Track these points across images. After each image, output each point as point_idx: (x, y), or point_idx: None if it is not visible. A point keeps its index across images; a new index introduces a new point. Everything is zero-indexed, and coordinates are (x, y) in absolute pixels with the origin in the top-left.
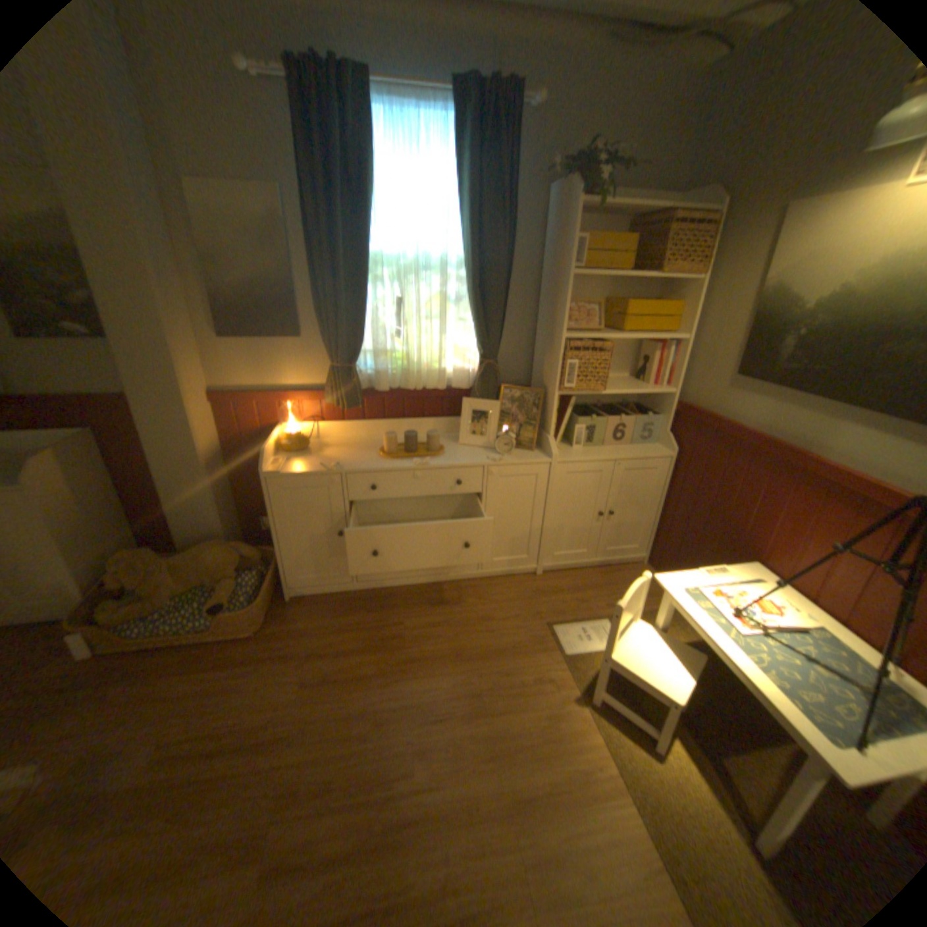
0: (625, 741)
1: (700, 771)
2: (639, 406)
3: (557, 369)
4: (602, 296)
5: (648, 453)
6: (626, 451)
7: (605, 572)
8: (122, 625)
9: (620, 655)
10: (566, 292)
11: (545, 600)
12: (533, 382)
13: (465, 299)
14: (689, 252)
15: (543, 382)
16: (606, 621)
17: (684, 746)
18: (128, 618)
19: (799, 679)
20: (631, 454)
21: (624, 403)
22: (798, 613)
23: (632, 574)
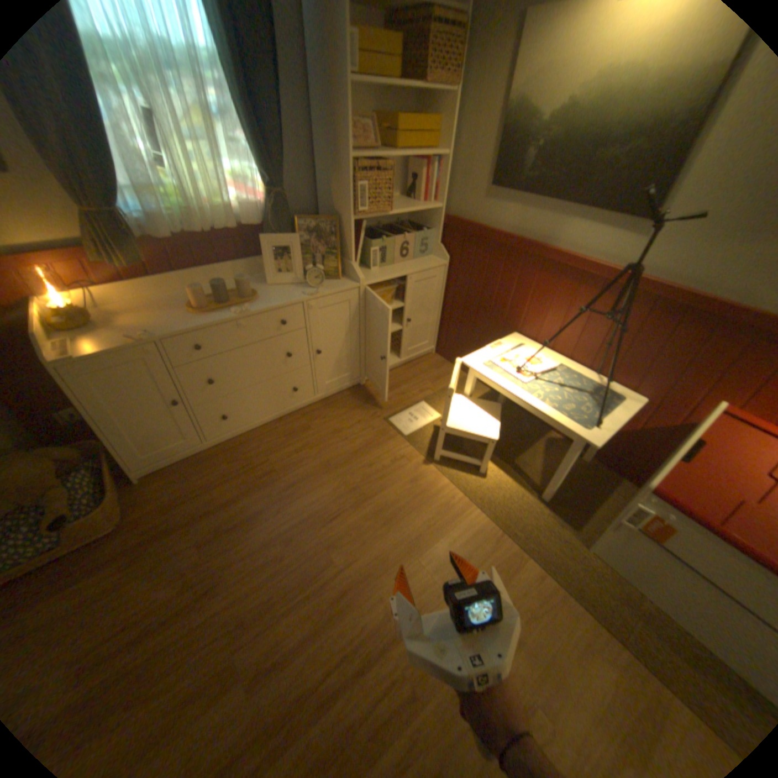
0: (460, 474)
1: (505, 473)
2: (411, 224)
3: (349, 194)
4: (370, 111)
5: (428, 265)
6: (412, 266)
7: (408, 368)
8: None
9: (450, 422)
10: (346, 103)
11: (375, 402)
12: (321, 210)
13: (232, 113)
14: (441, 62)
15: (334, 209)
16: (422, 402)
17: (492, 463)
18: None
19: (559, 399)
20: (417, 268)
21: (399, 222)
22: (547, 359)
23: (426, 364)
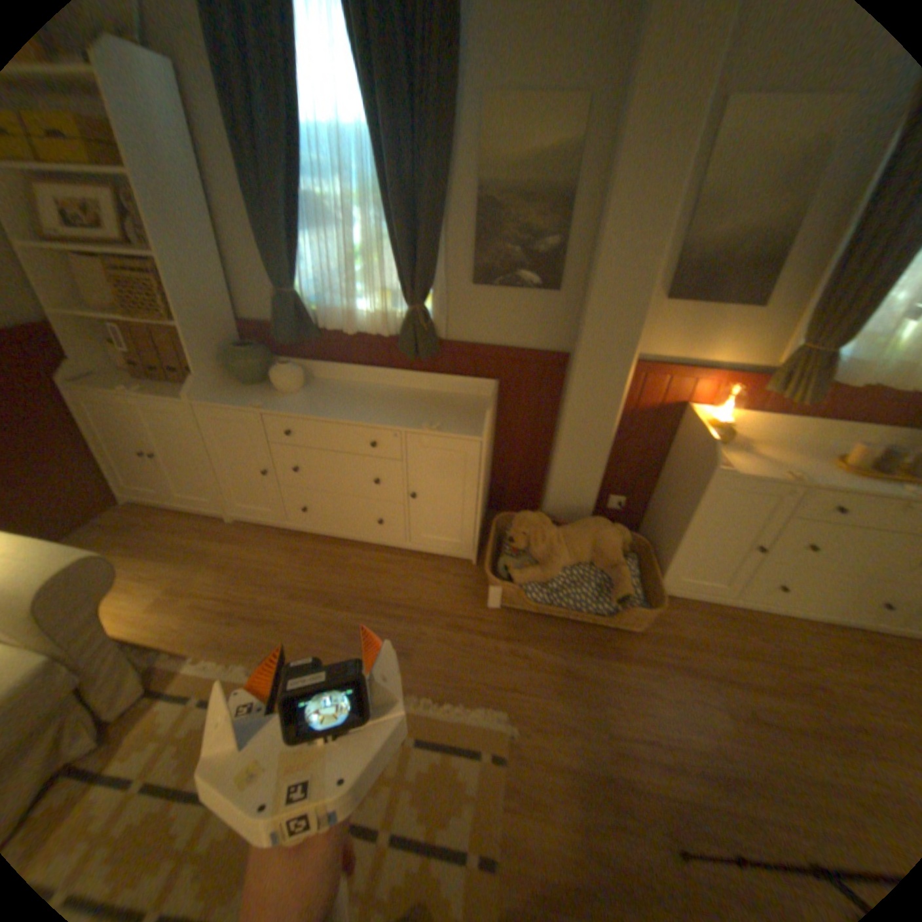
0: None
1: None
2: None
3: None
4: None
5: None
6: None
7: None
8: (527, 586)
9: None
10: None
11: None
12: None
13: None
14: None
15: None
16: None
17: None
18: (529, 579)
19: None
20: None
21: None
22: None
23: None
